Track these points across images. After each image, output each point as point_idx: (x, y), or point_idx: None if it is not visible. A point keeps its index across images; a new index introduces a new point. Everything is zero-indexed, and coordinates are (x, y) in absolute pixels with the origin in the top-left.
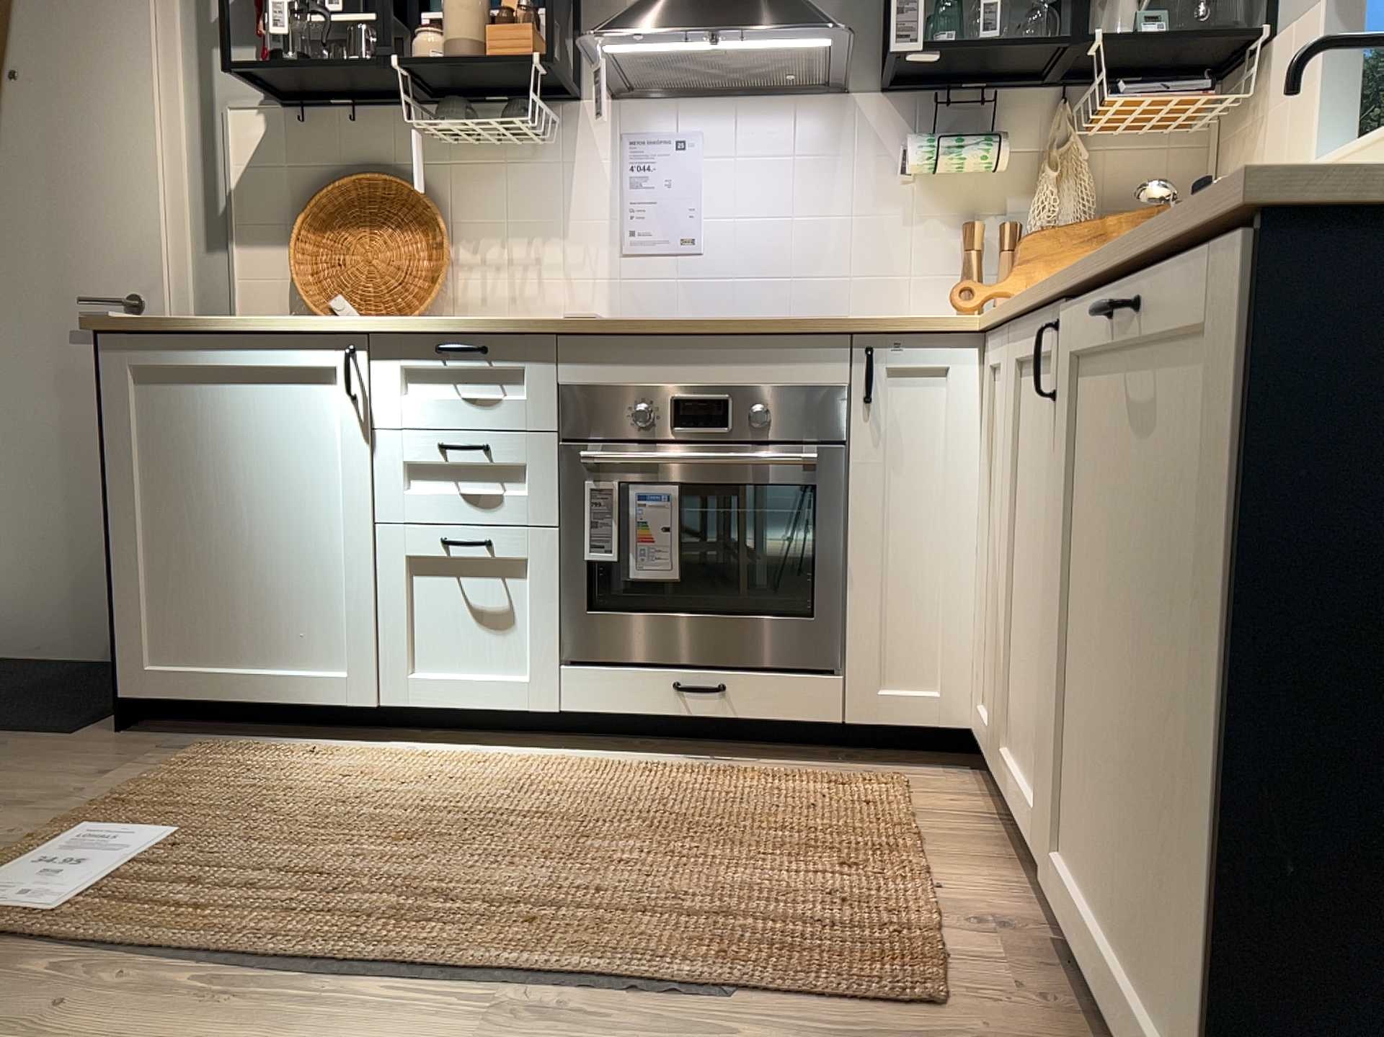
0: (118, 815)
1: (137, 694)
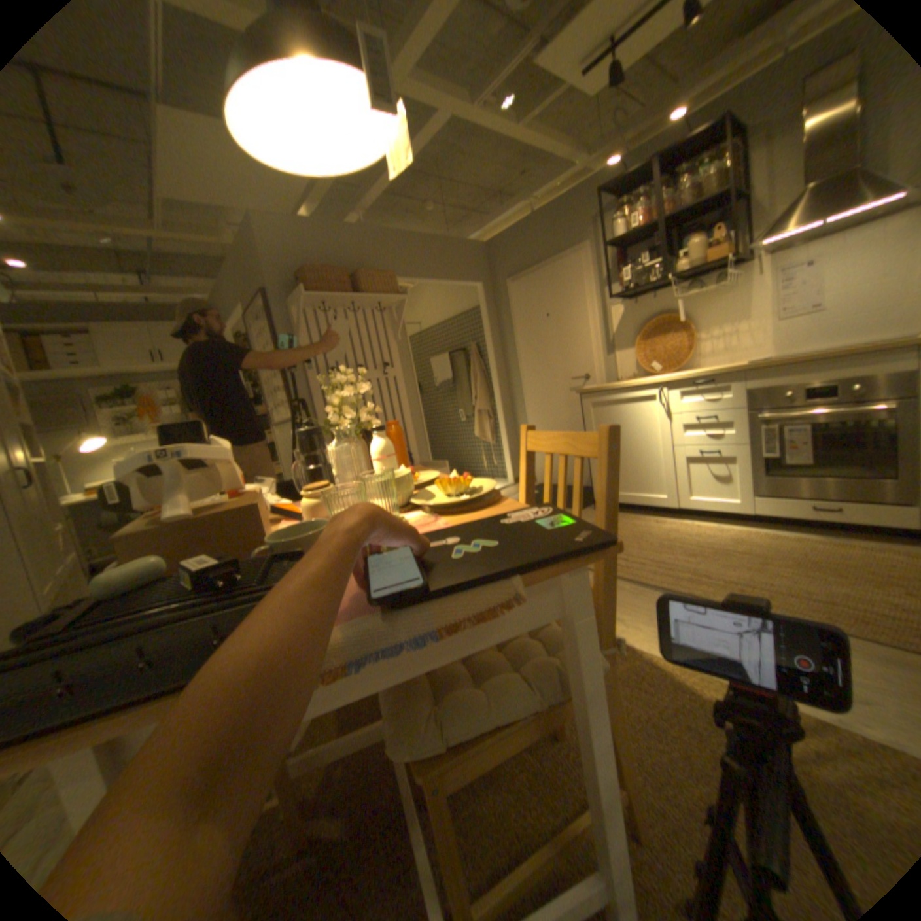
0: None
1: None
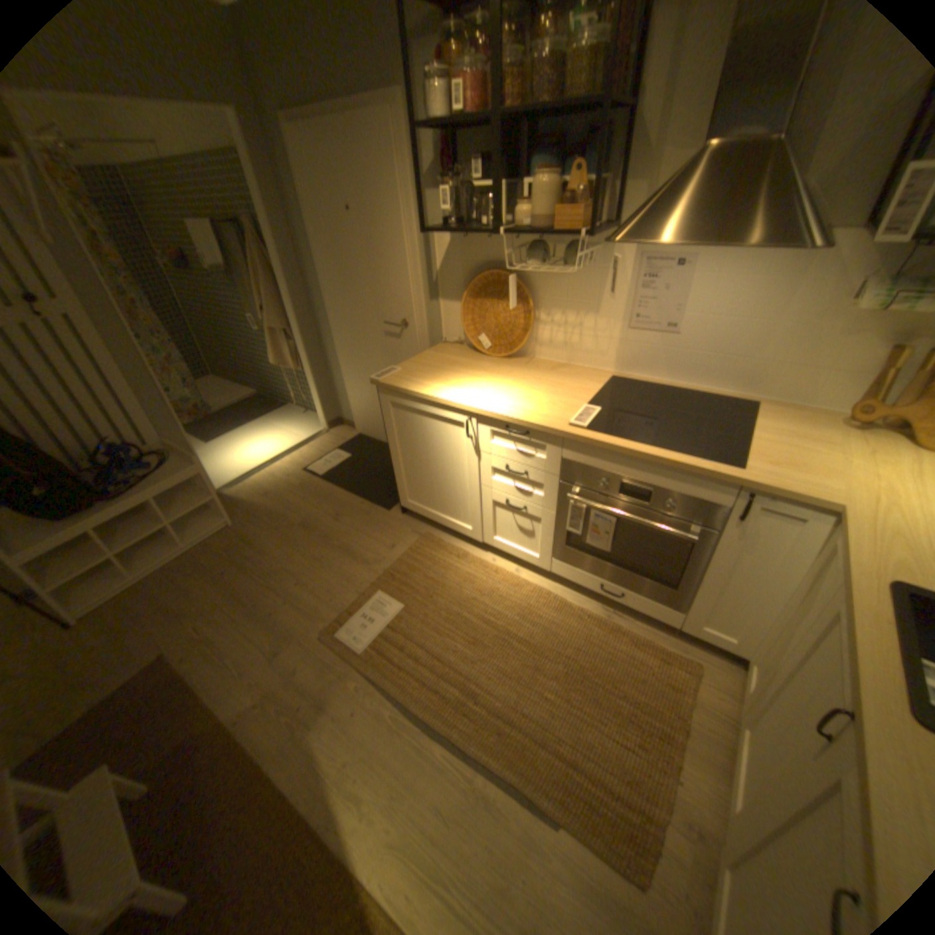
0: (390, 582)
1: (406, 506)
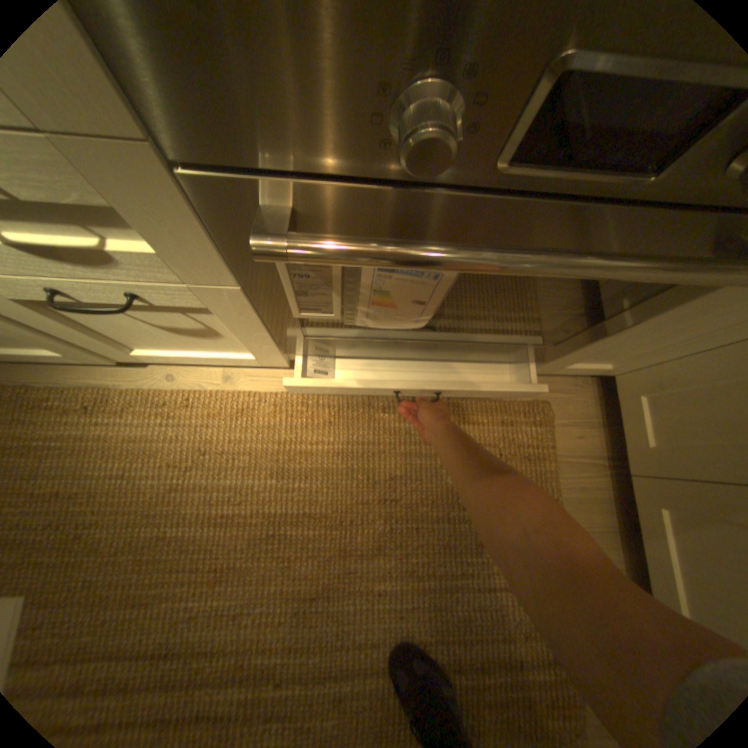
0: None
1: None
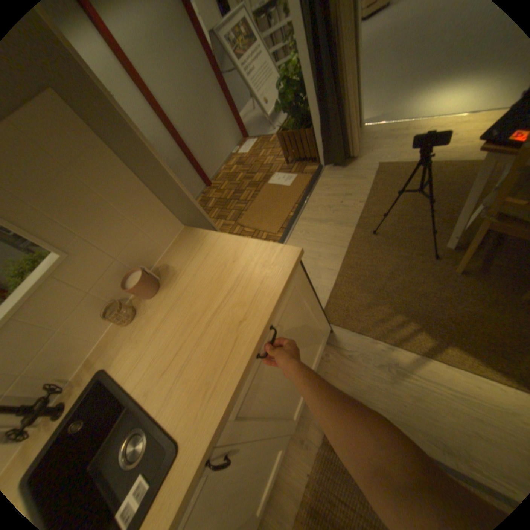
0: None
1: None
